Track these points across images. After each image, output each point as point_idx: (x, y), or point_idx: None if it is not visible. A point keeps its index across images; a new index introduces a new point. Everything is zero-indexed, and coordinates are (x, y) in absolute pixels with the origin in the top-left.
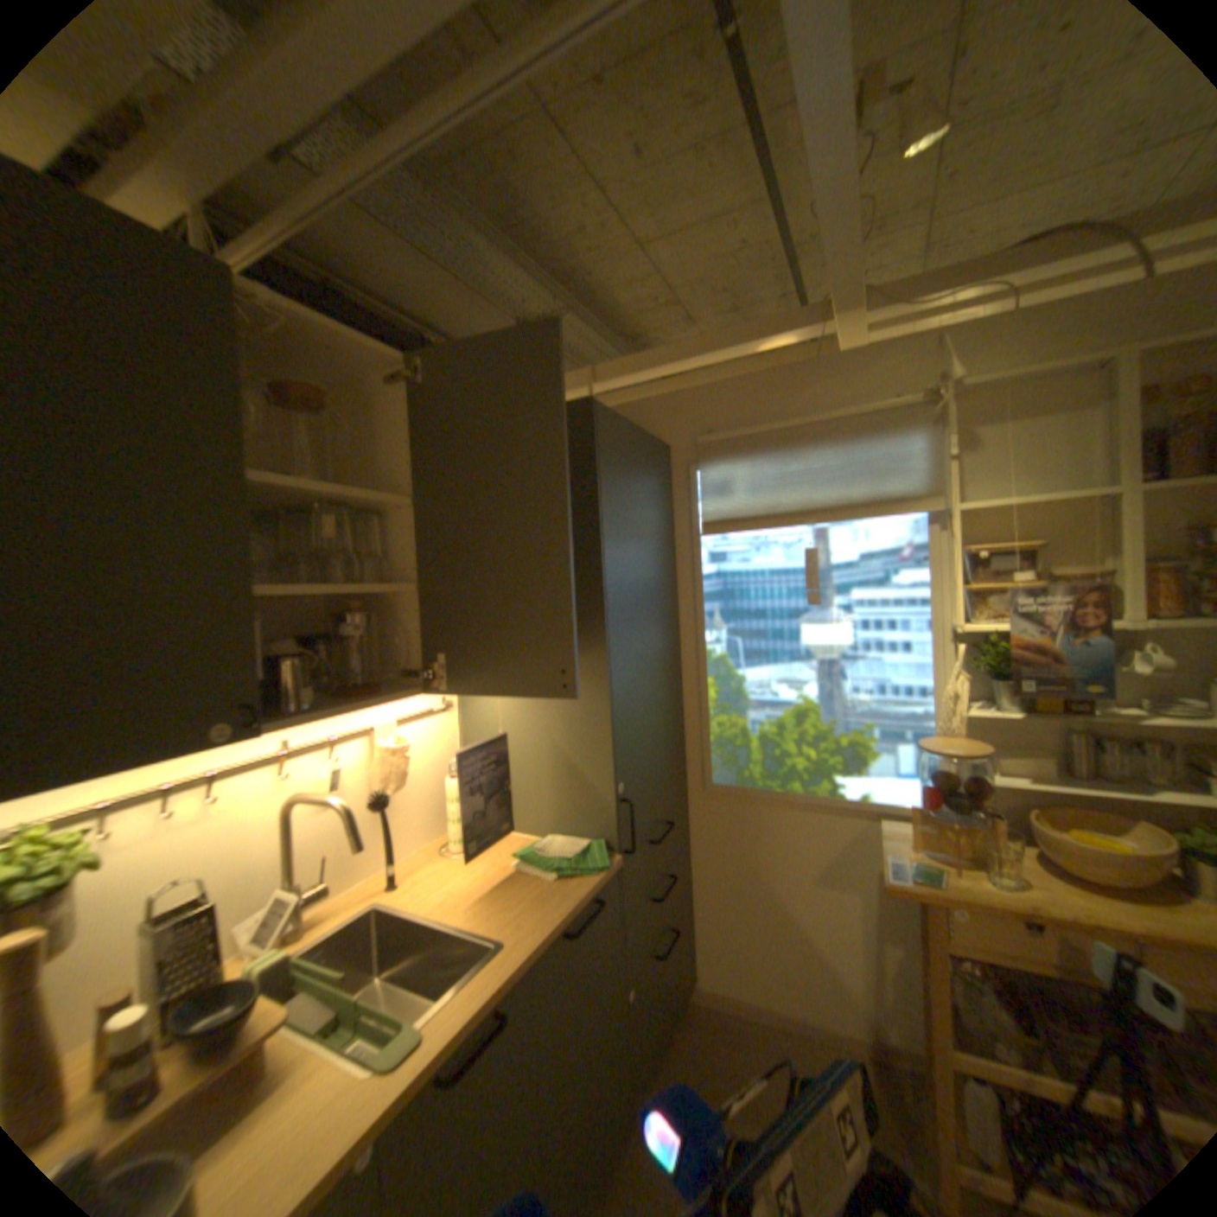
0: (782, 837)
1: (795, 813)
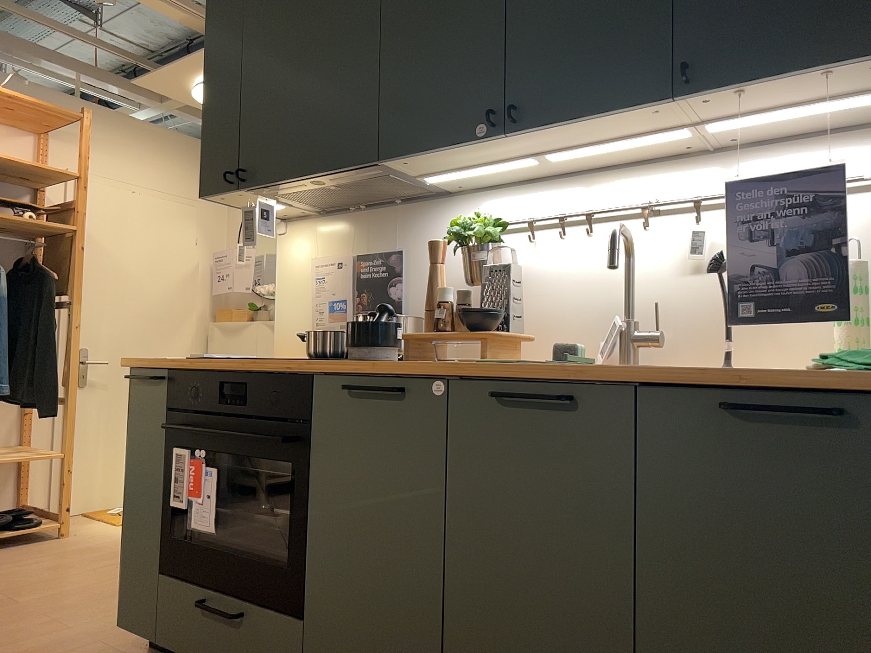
0: None
1: None
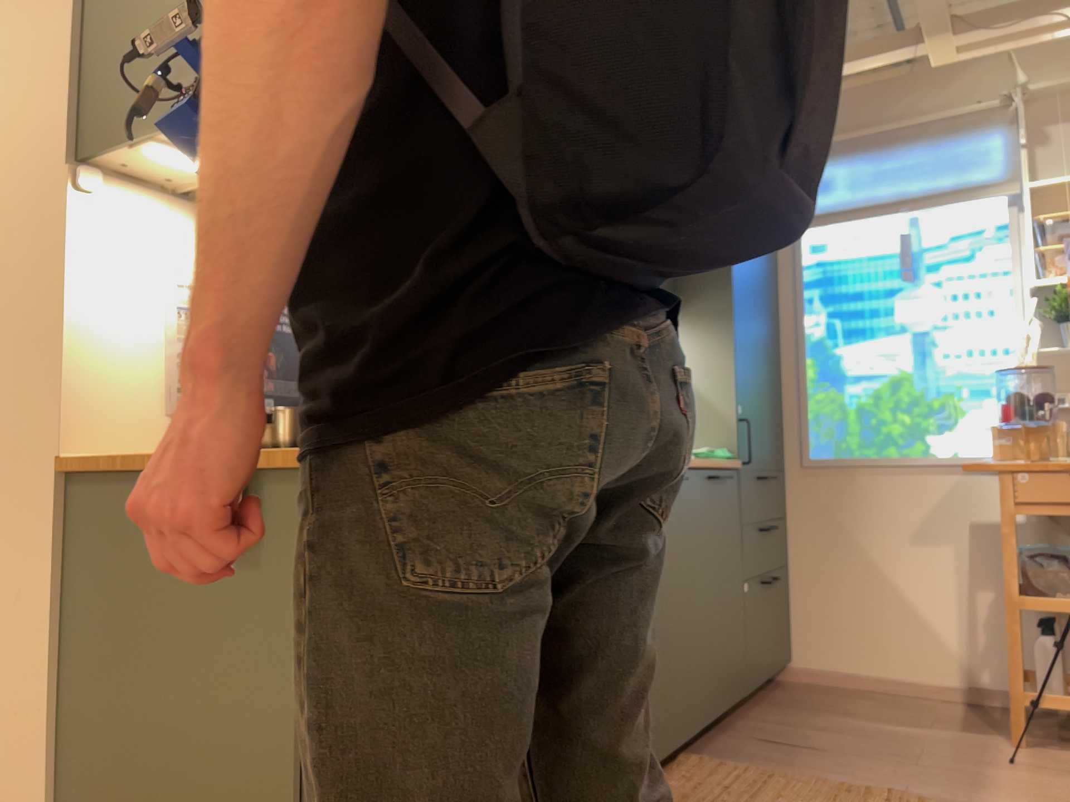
0: (879, 501)
1: (891, 476)
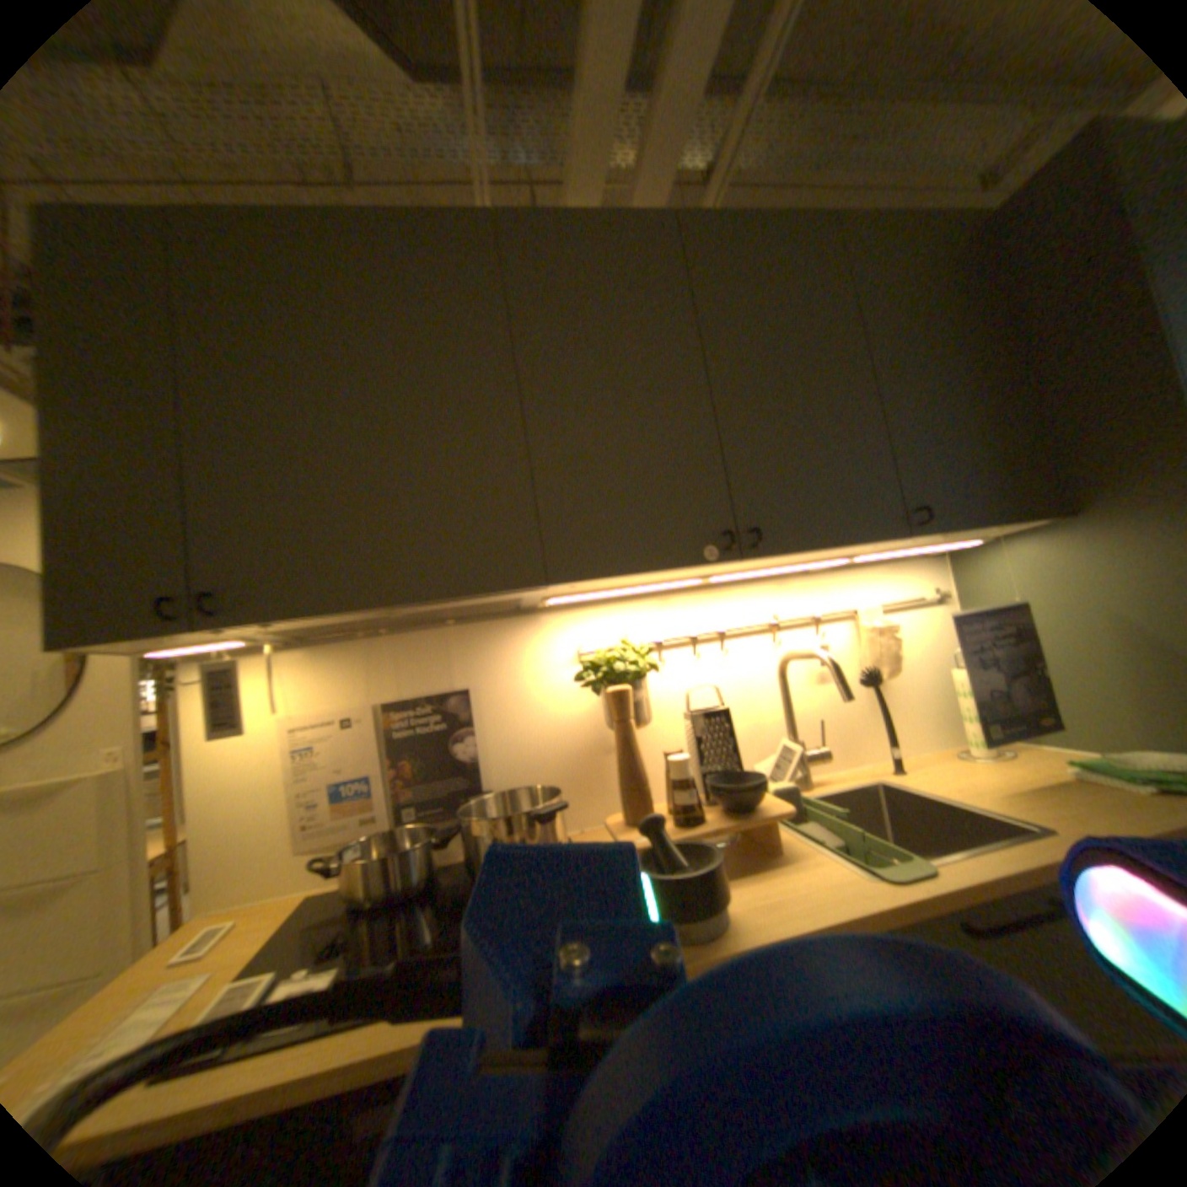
0: None
1: None
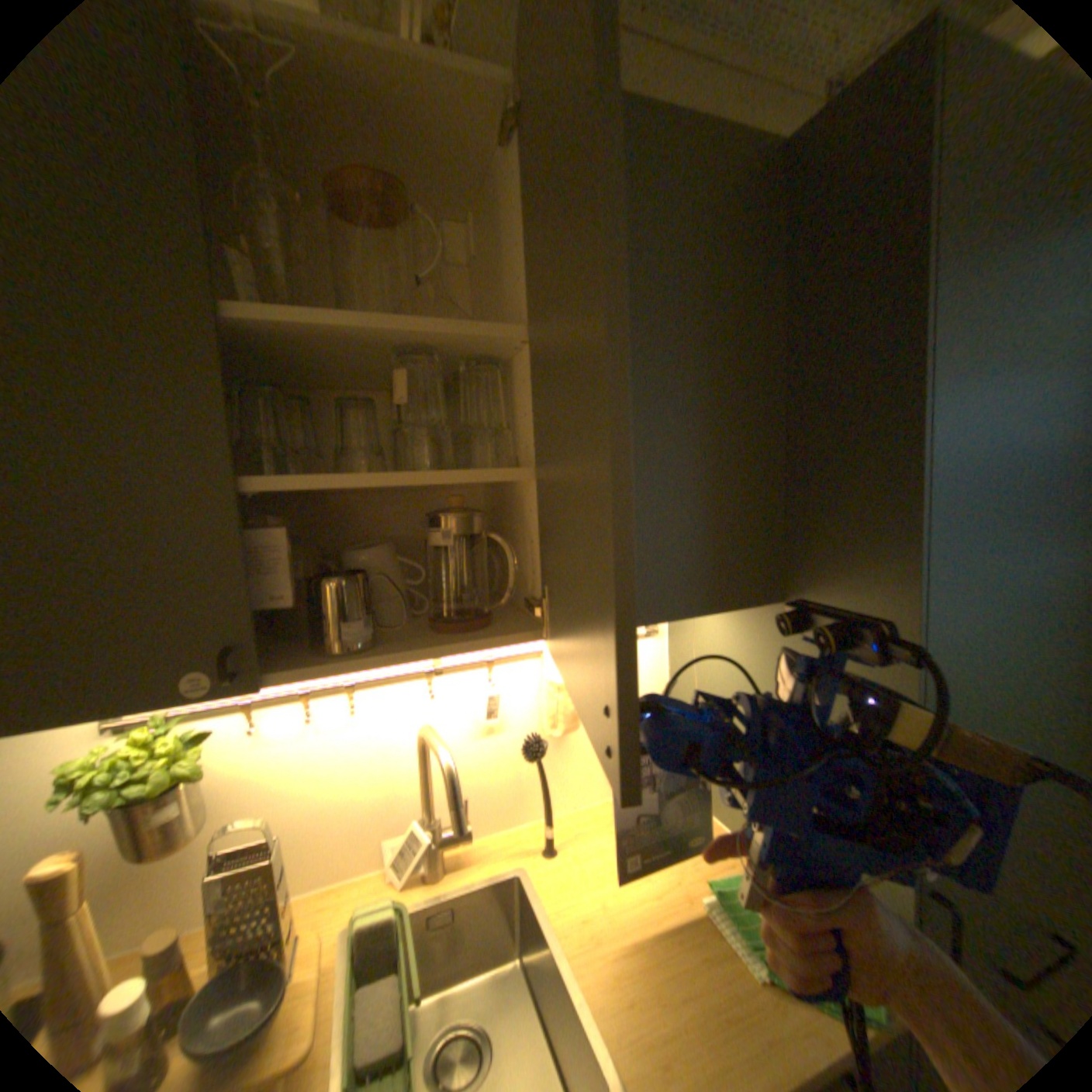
0: None
1: None
